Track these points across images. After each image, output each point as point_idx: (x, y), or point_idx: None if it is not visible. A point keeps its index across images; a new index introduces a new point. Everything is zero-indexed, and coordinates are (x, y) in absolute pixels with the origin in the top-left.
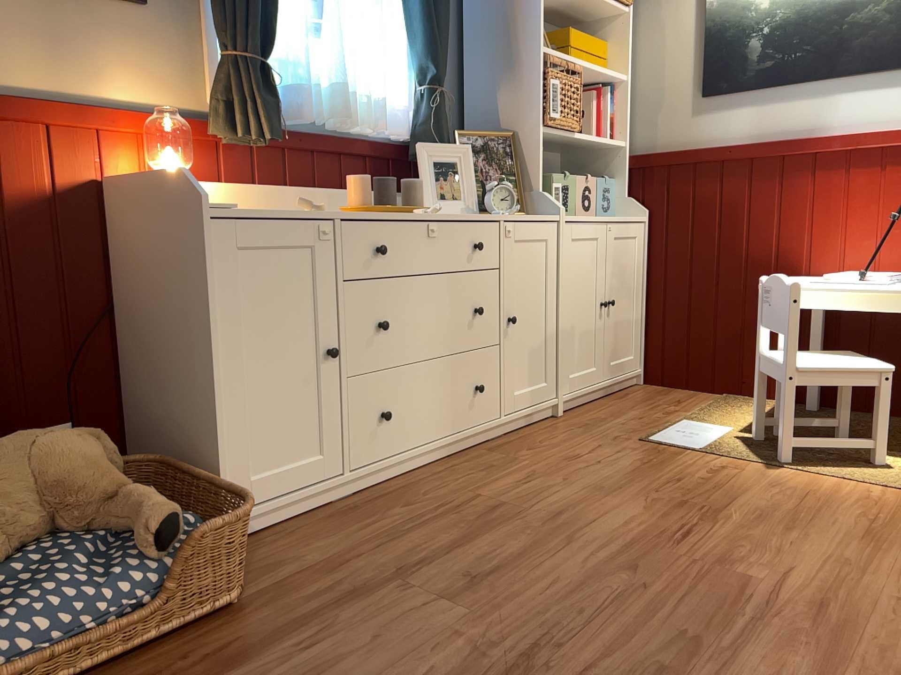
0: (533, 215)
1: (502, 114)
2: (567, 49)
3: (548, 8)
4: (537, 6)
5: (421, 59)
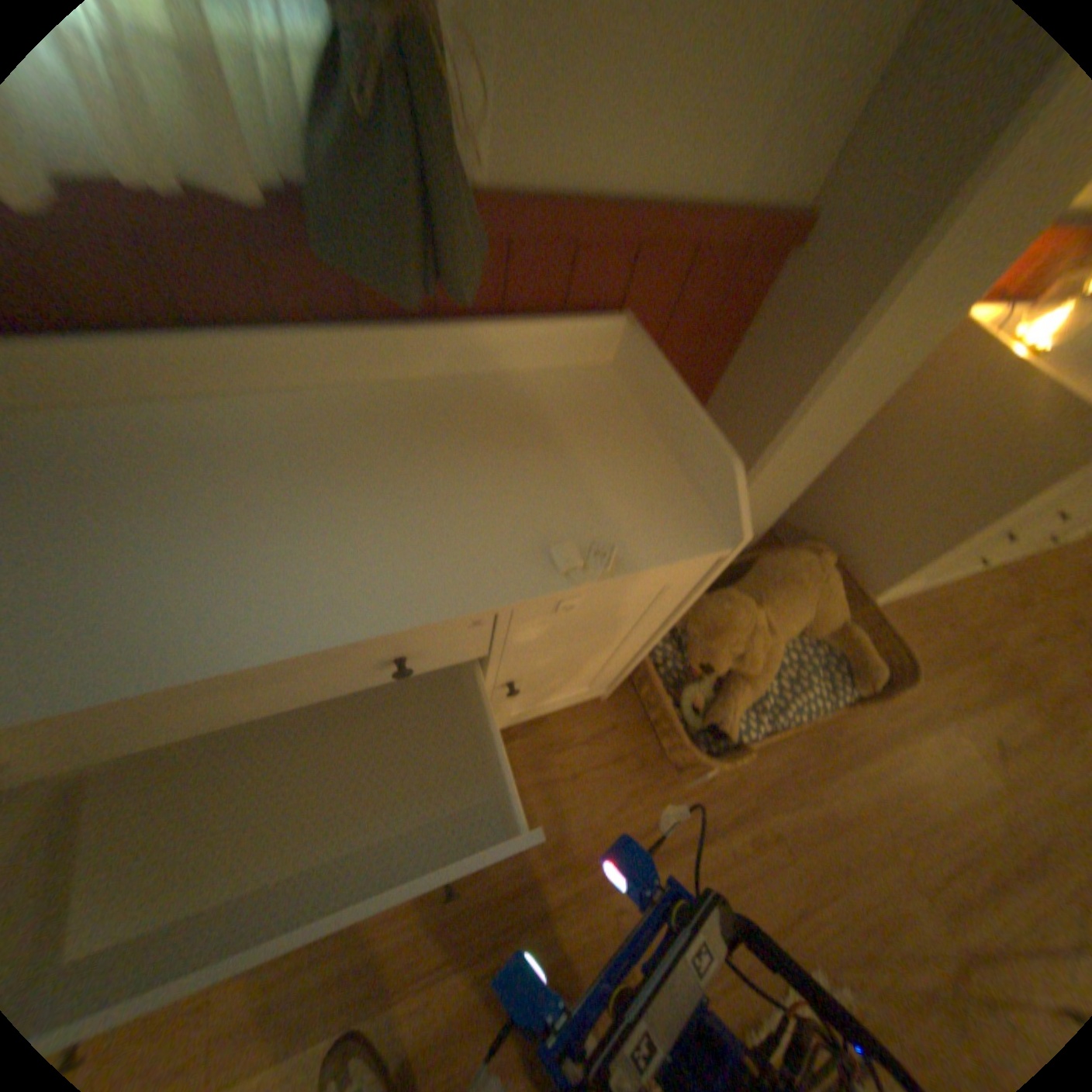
0: None
1: None
2: None
3: None
4: None
5: None
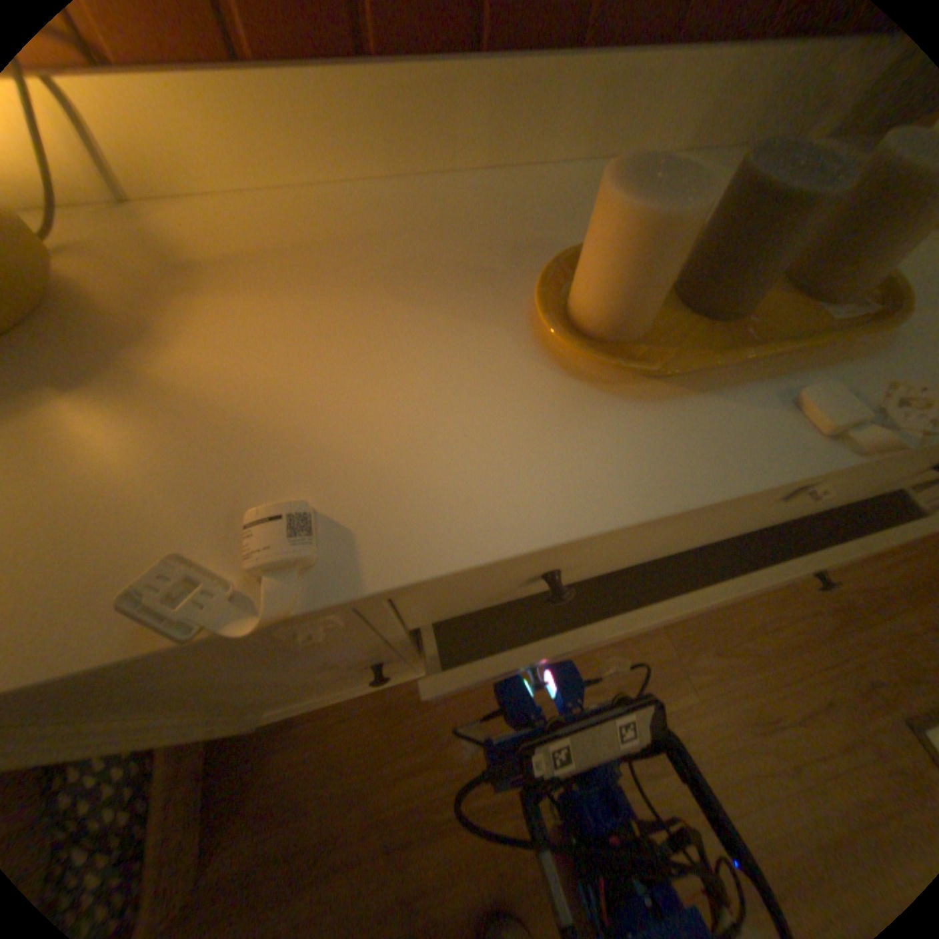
0: None
1: None
2: None
3: None
4: None
5: None
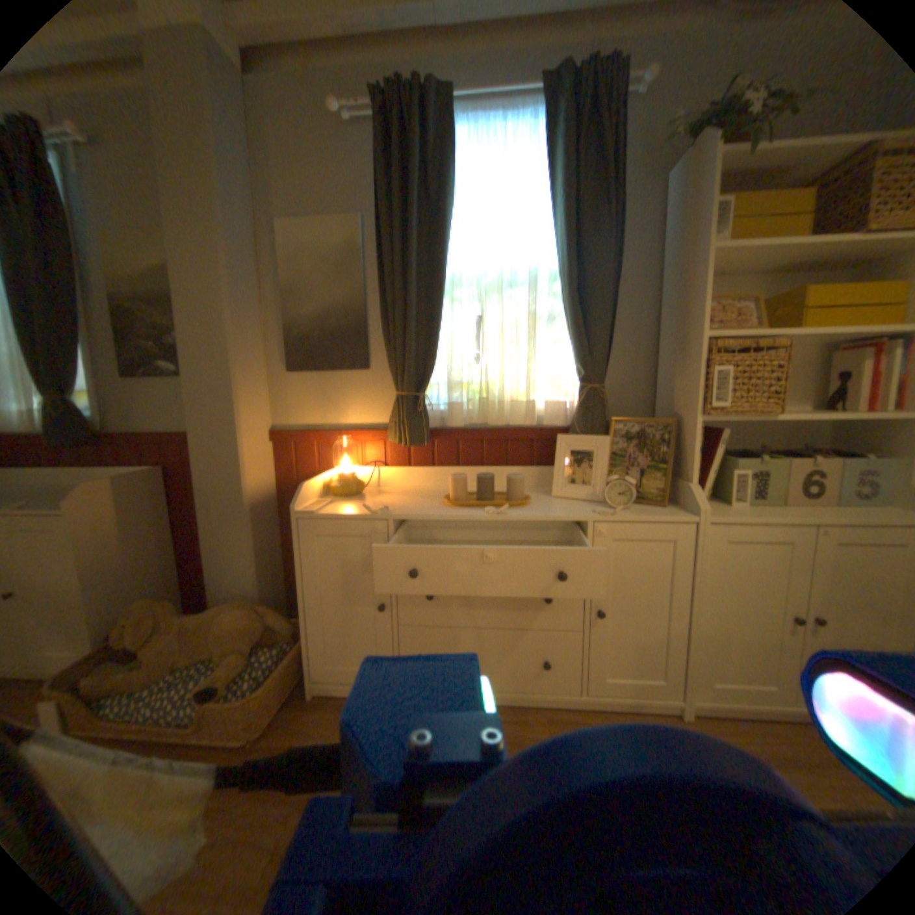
0: (684, 507)
1: (677, 398)
2: (802, 310)
3: (792, 263)
4: (705, 289)
5: (576, 362)
